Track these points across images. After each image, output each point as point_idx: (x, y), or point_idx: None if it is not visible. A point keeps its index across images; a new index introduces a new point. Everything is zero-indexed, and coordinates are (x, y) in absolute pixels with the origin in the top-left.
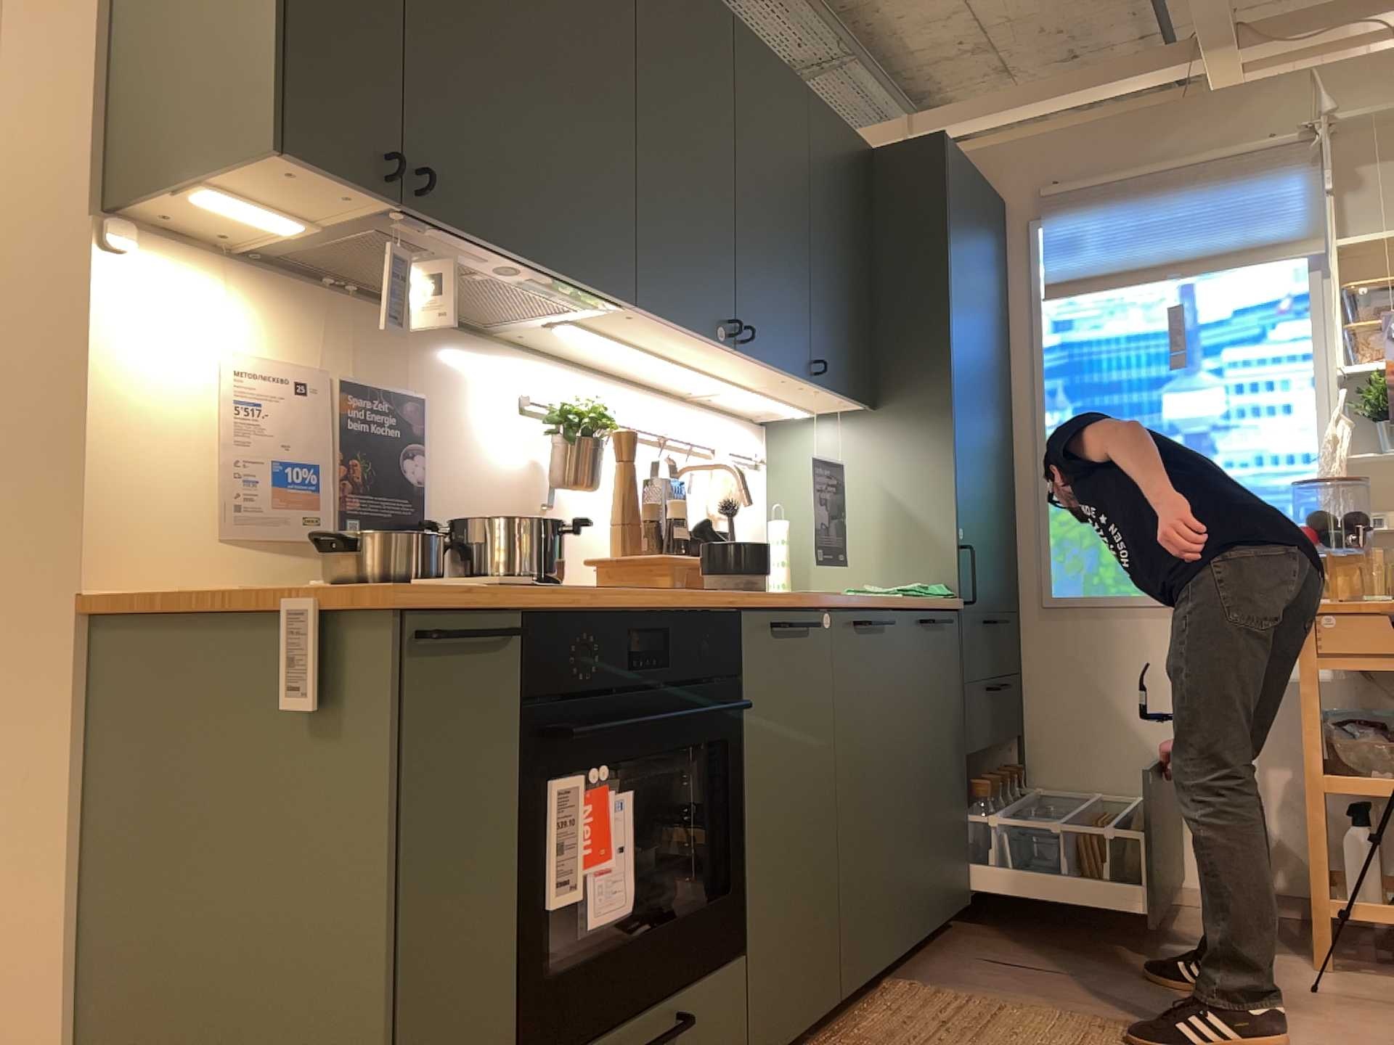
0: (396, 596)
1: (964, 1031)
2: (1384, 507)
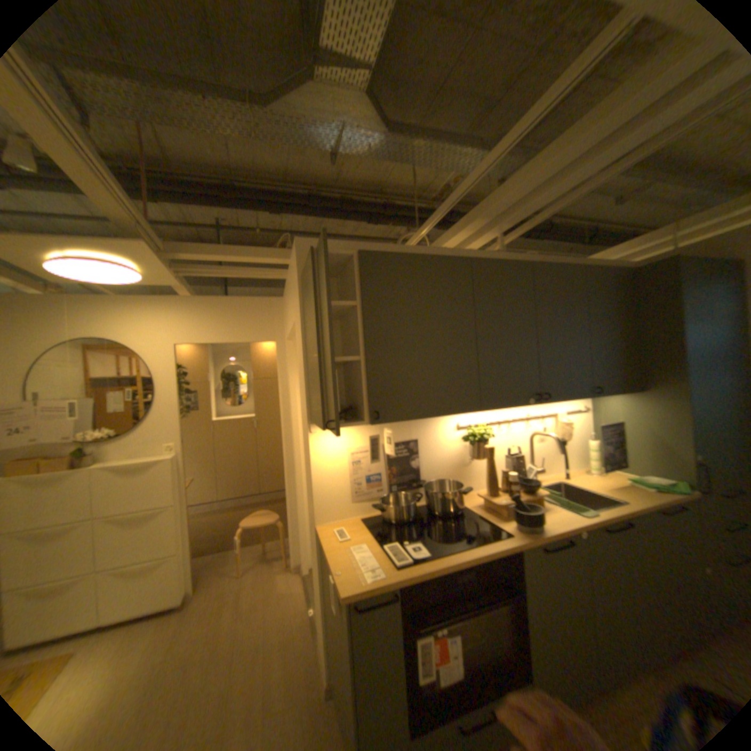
0: (344, 601)
1: None
2: None
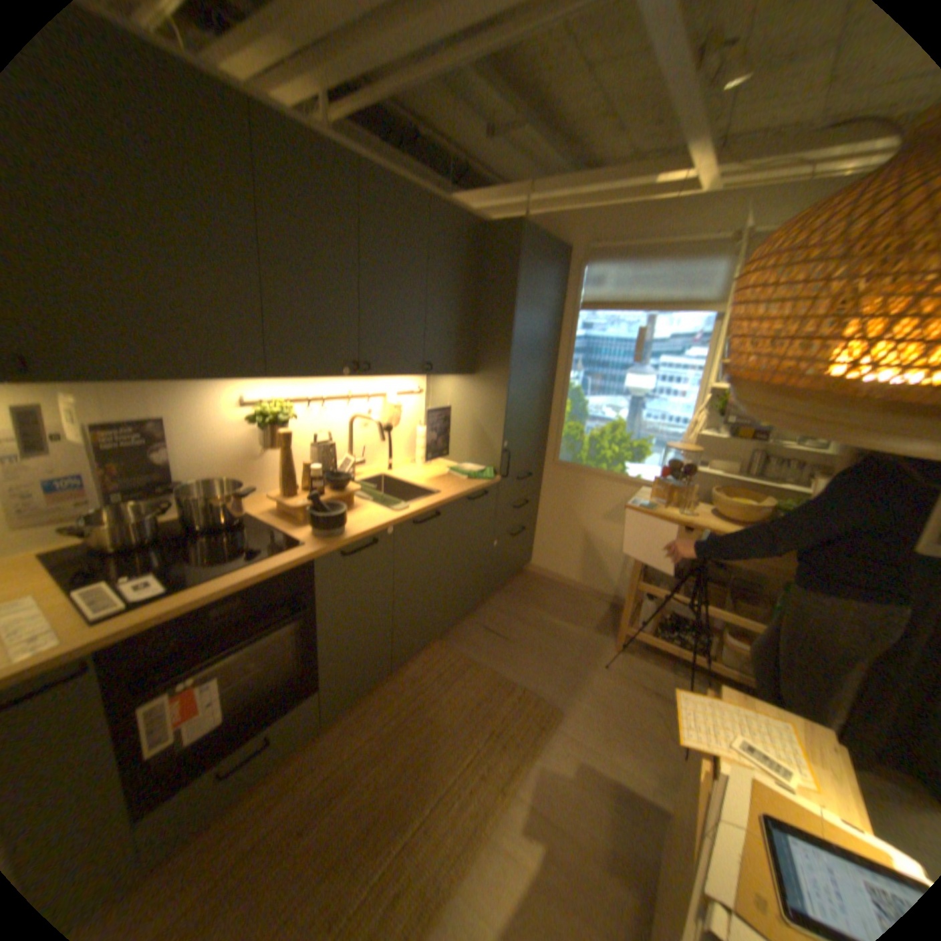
0: None
1: (444, 682)
2: (714, 454)
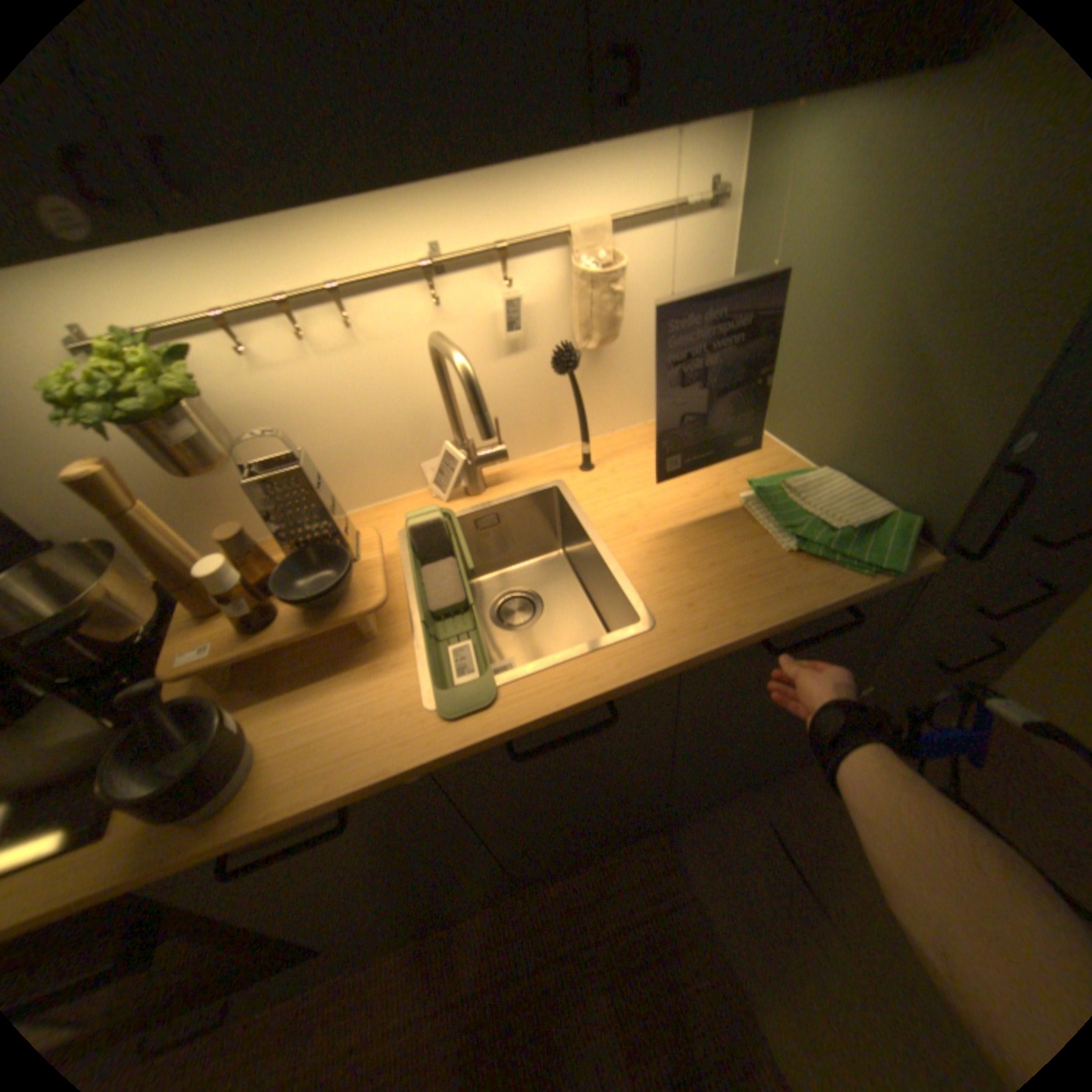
0: None
1: (625, 959)
2: None
